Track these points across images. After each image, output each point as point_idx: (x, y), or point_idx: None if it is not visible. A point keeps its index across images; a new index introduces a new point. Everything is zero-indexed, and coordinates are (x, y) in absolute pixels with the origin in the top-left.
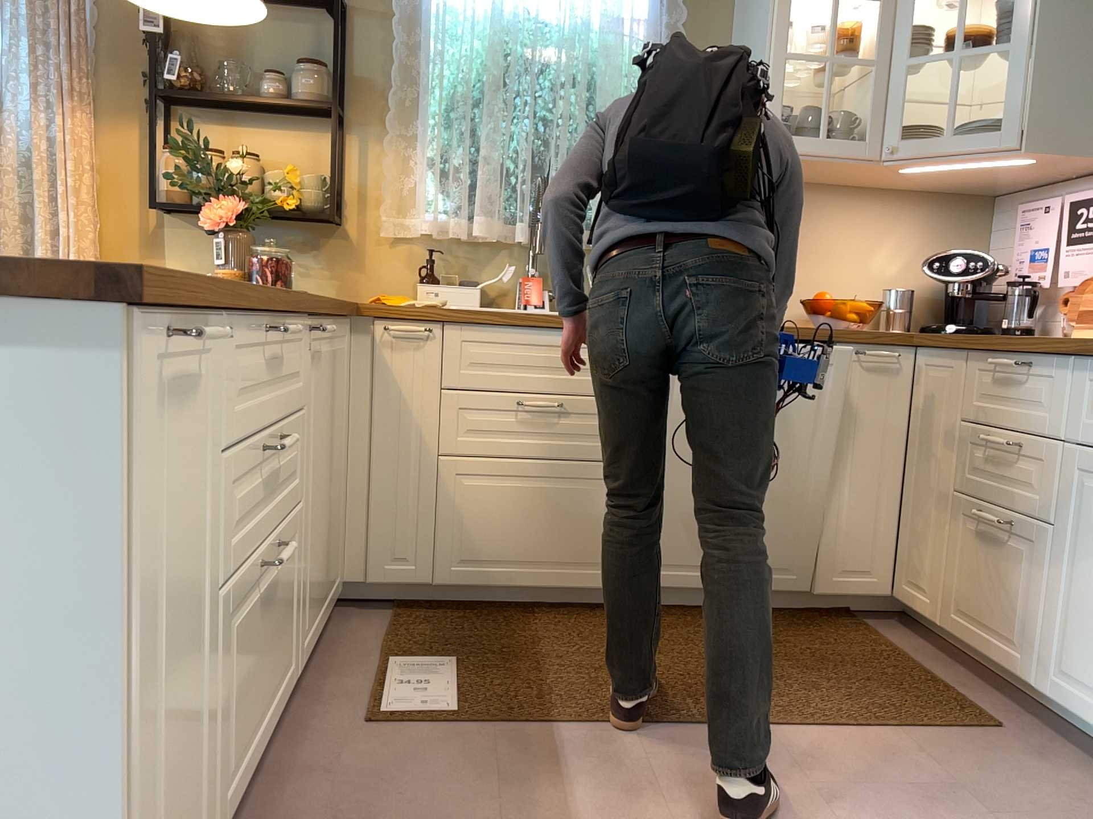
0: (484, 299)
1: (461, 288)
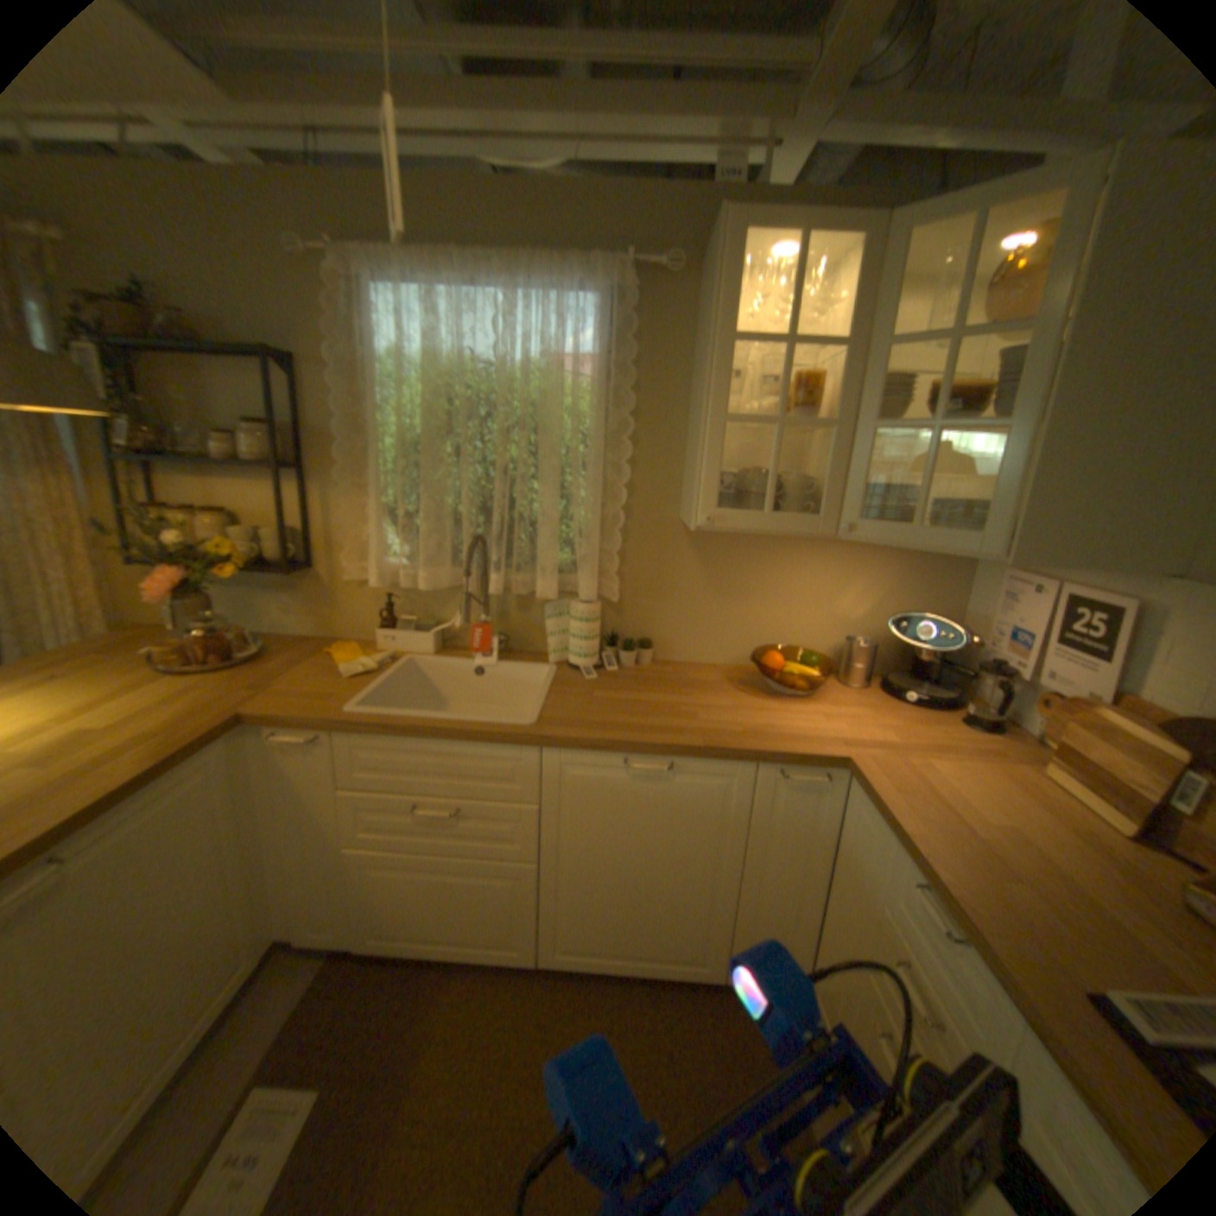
0: (447, 637)
1: (415, 635)
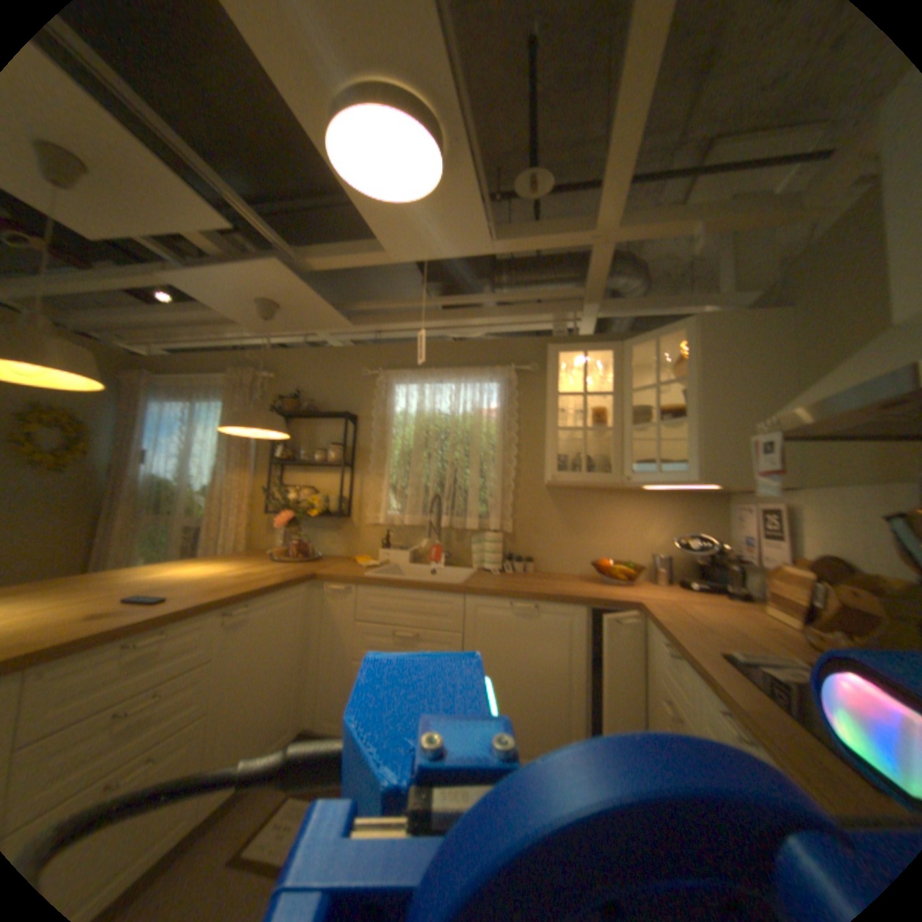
0: (417, 557)
1: (400, 553)
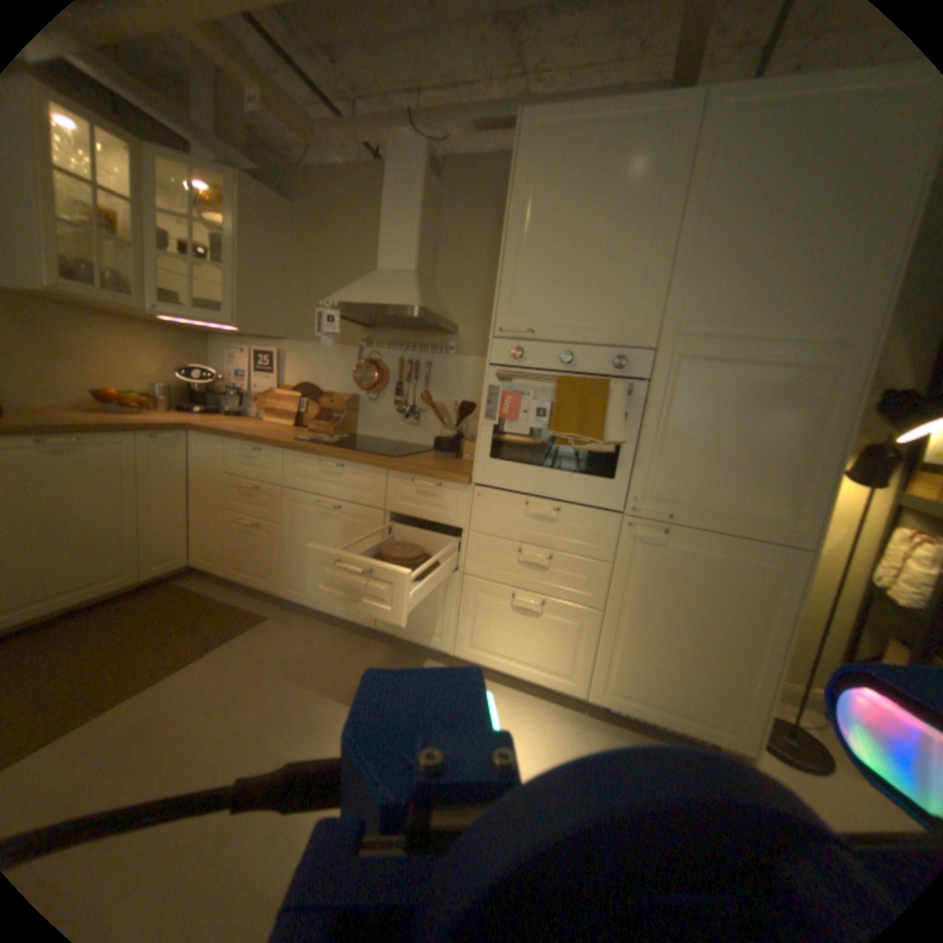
0: None
1: None
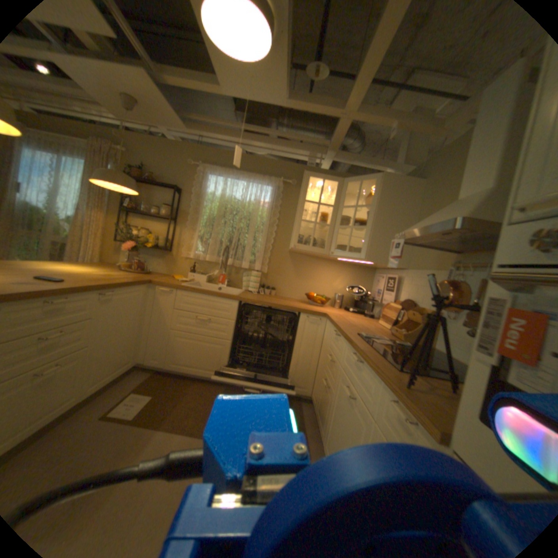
0: (210, 280)
1: (201, 276)
